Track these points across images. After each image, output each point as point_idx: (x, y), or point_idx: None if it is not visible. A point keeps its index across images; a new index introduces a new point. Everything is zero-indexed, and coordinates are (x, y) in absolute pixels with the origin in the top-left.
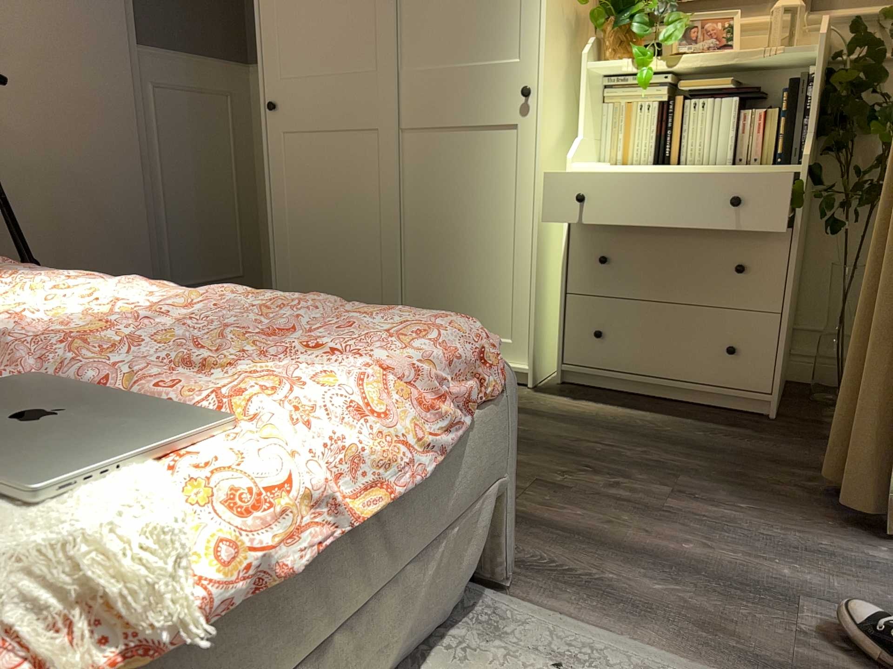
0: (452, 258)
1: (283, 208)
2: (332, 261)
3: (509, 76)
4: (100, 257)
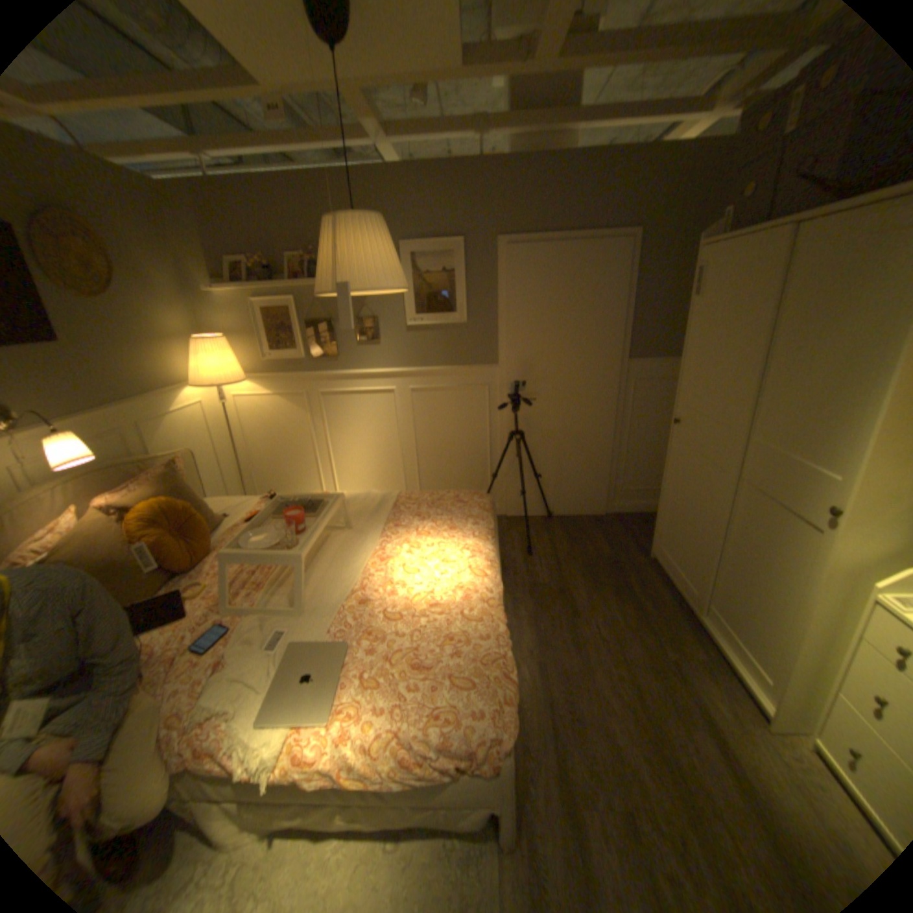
0: (751, 590)
1: (670, 484)
2: (684, 534)
3: (830, 488)
4: (577, 473)
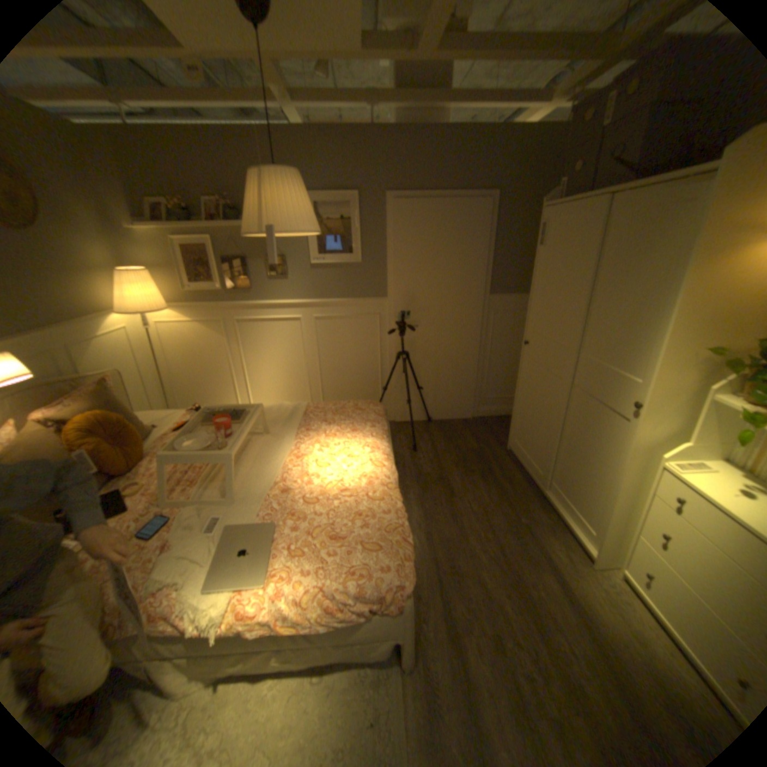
0: (581, 468)
1: (521, 392)
2: (533, 429)
3: (634, 389)
4: (451, 385)
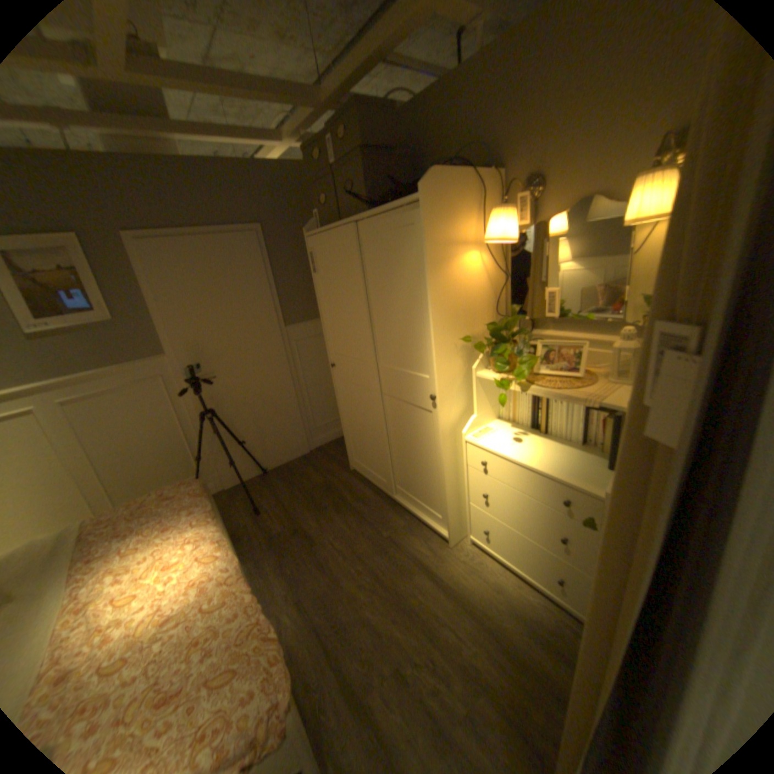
0: (411, 465)
1: (344, 412)
2: (364, 444)
3: (425, 385)
4: (275, 427)
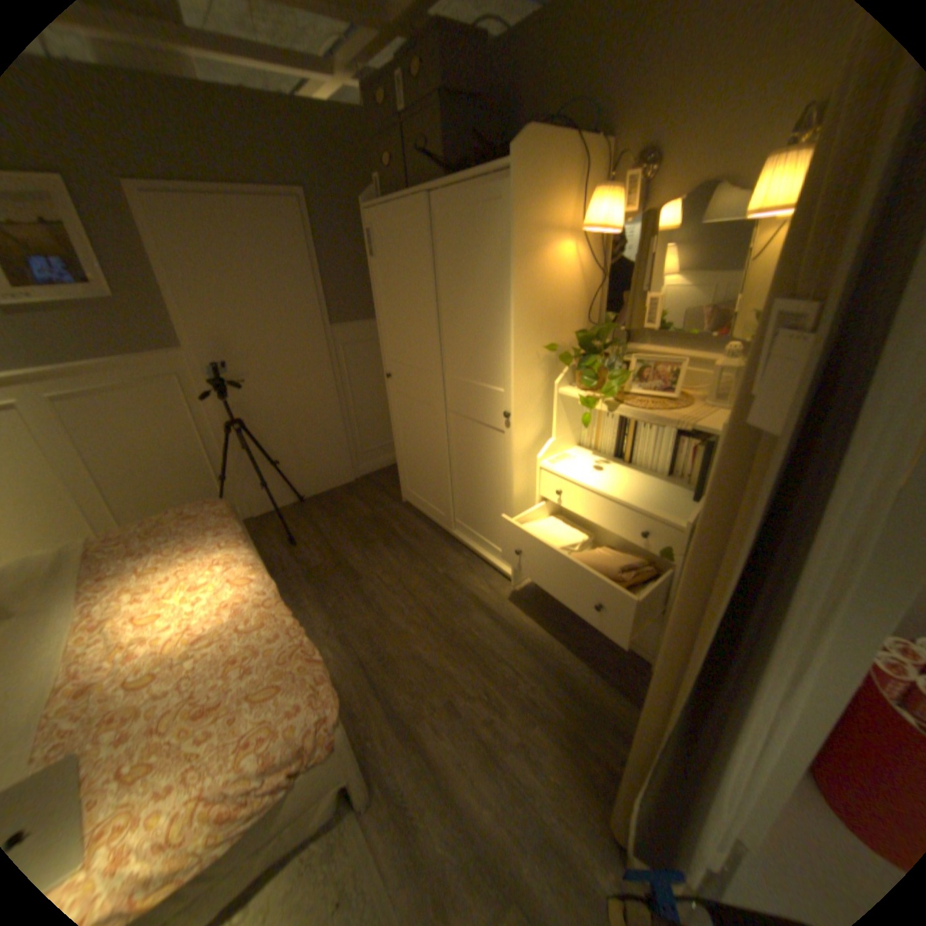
0: (475, 494)
1: (398, 433)
2: (421, 471)
3: (498, 400)
4: (315, 448)
